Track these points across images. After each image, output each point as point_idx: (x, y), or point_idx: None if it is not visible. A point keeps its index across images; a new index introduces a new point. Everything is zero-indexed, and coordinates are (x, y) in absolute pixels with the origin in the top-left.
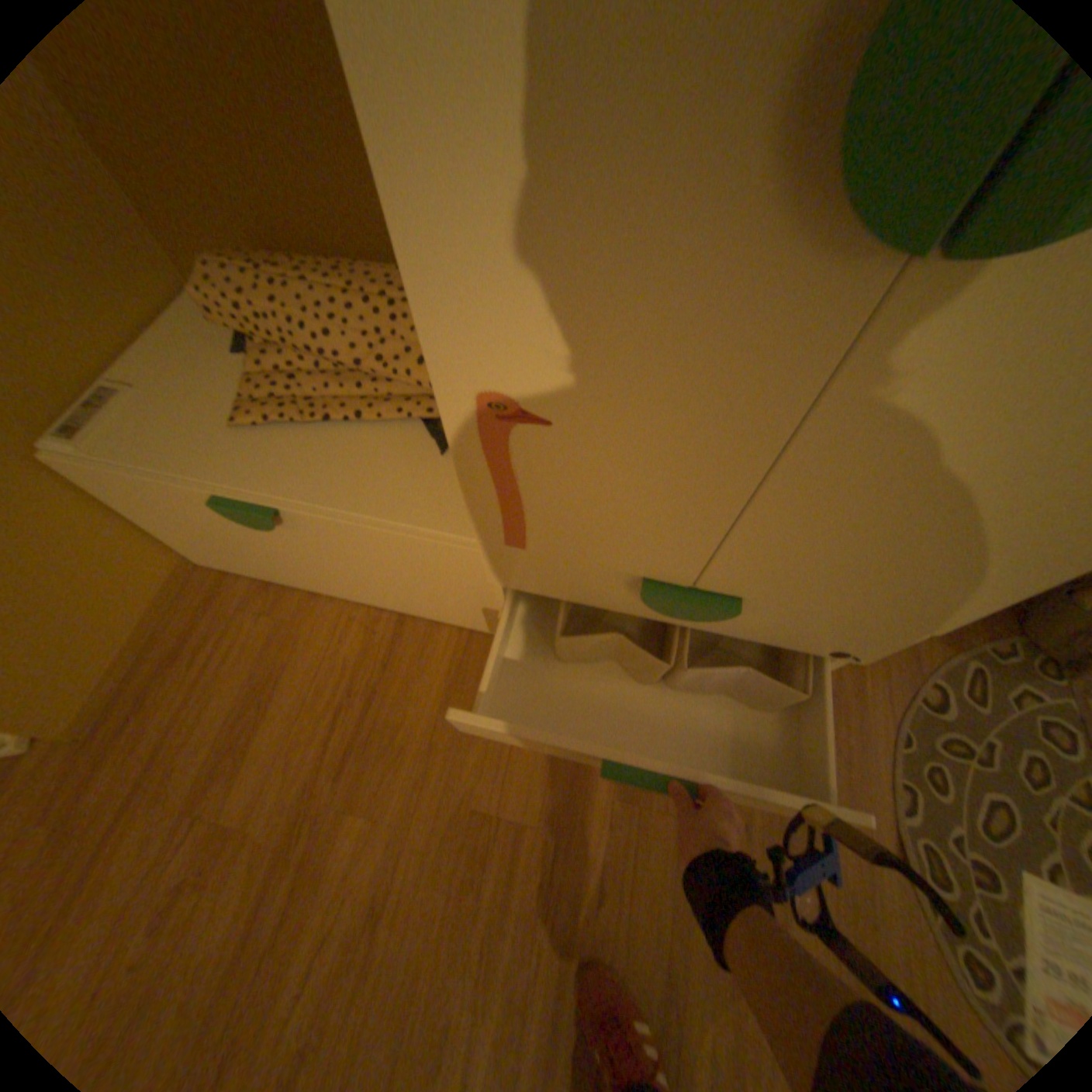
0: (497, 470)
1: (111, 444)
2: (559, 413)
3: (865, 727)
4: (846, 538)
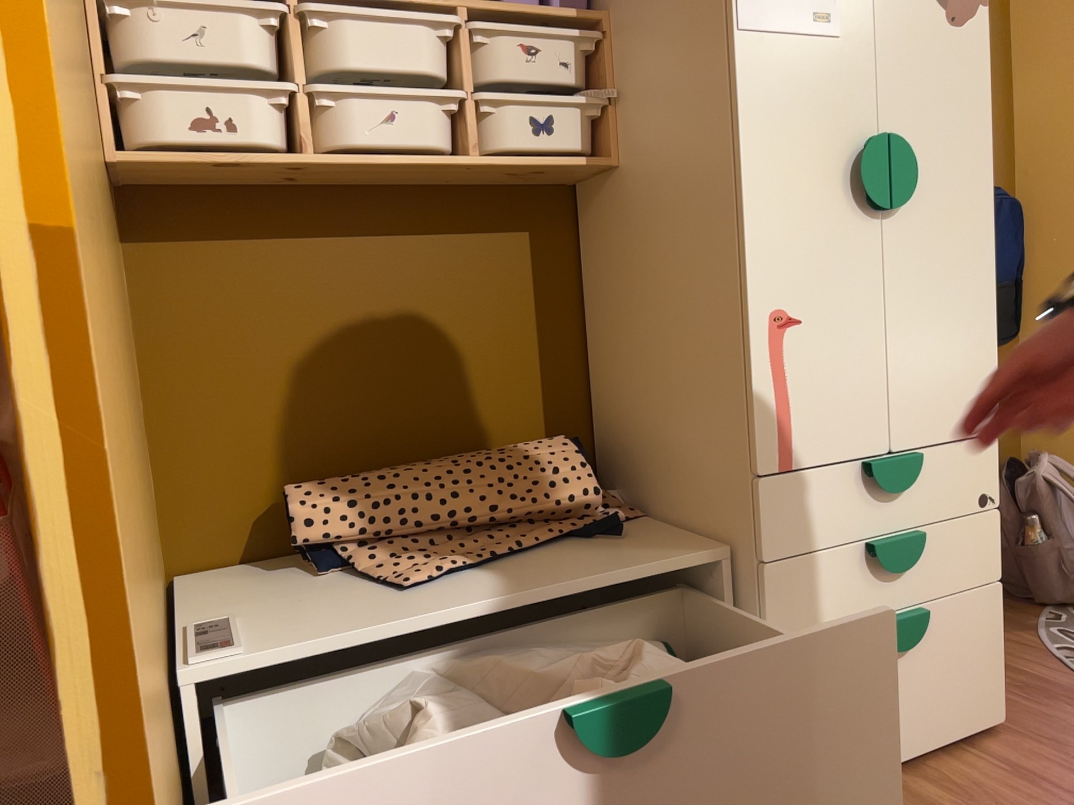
0: (777, 377)
1: (283, 641)
2: (805, 315)
3: (1071, 686)
4: (928, 356)
